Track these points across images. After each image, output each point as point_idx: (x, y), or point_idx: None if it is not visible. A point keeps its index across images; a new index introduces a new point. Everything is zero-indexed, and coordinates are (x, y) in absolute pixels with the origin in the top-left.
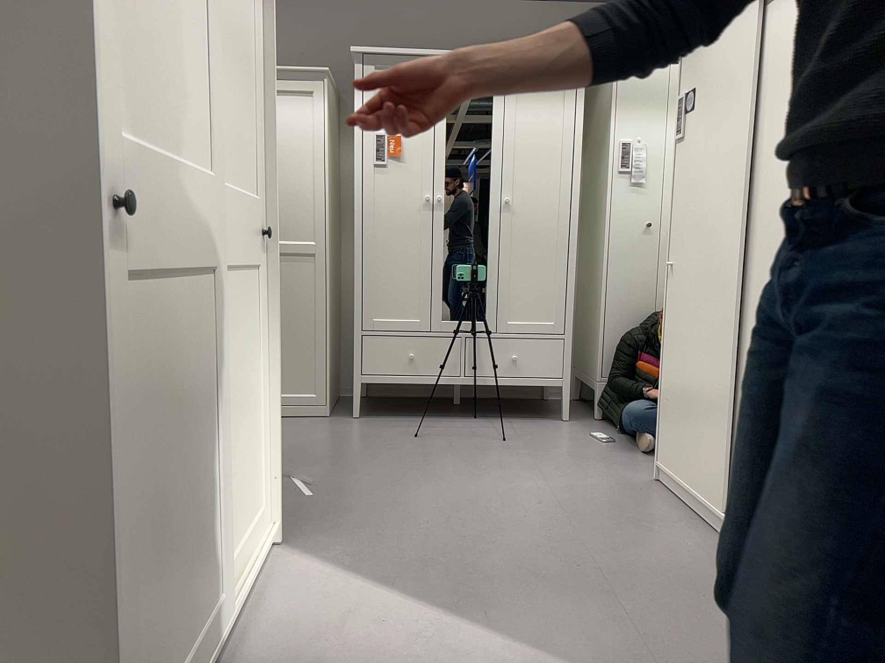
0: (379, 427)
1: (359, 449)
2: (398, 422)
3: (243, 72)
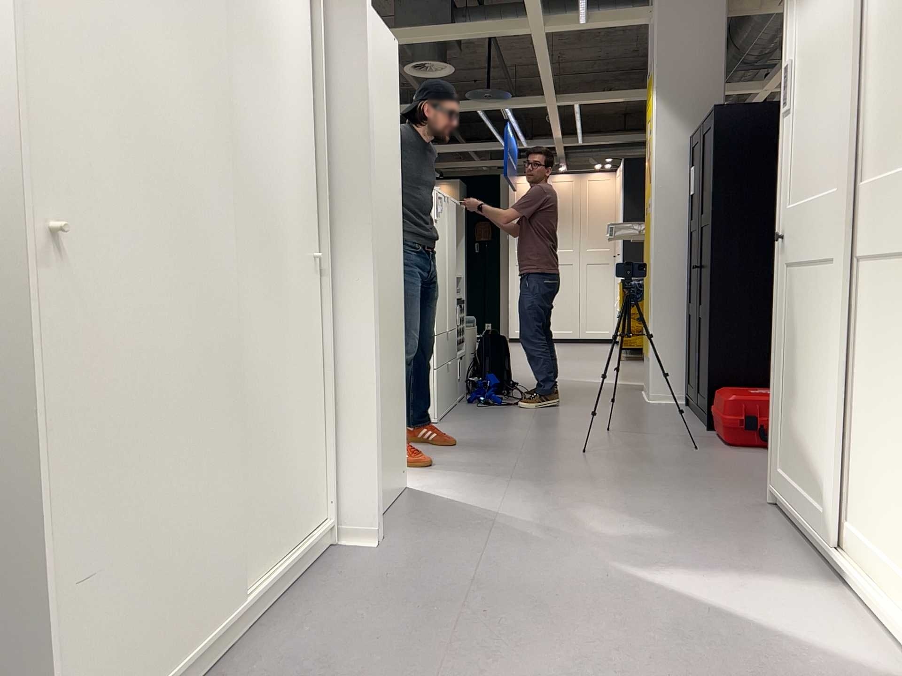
0: None
1: None
2: None
3: None
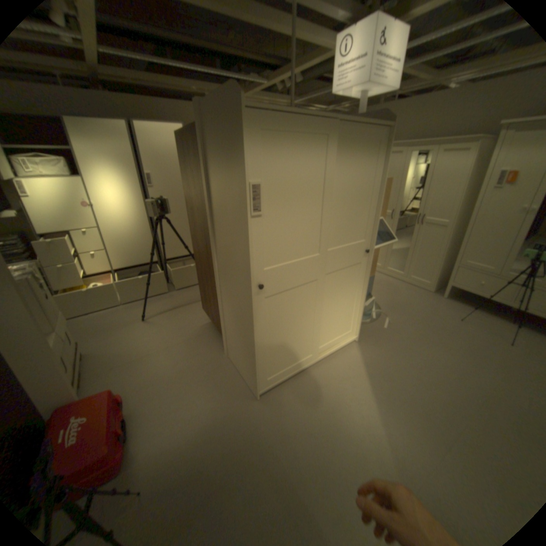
0: (451, 307)
1: (429, 315)
2: (465, 308)
3: (363, 200)
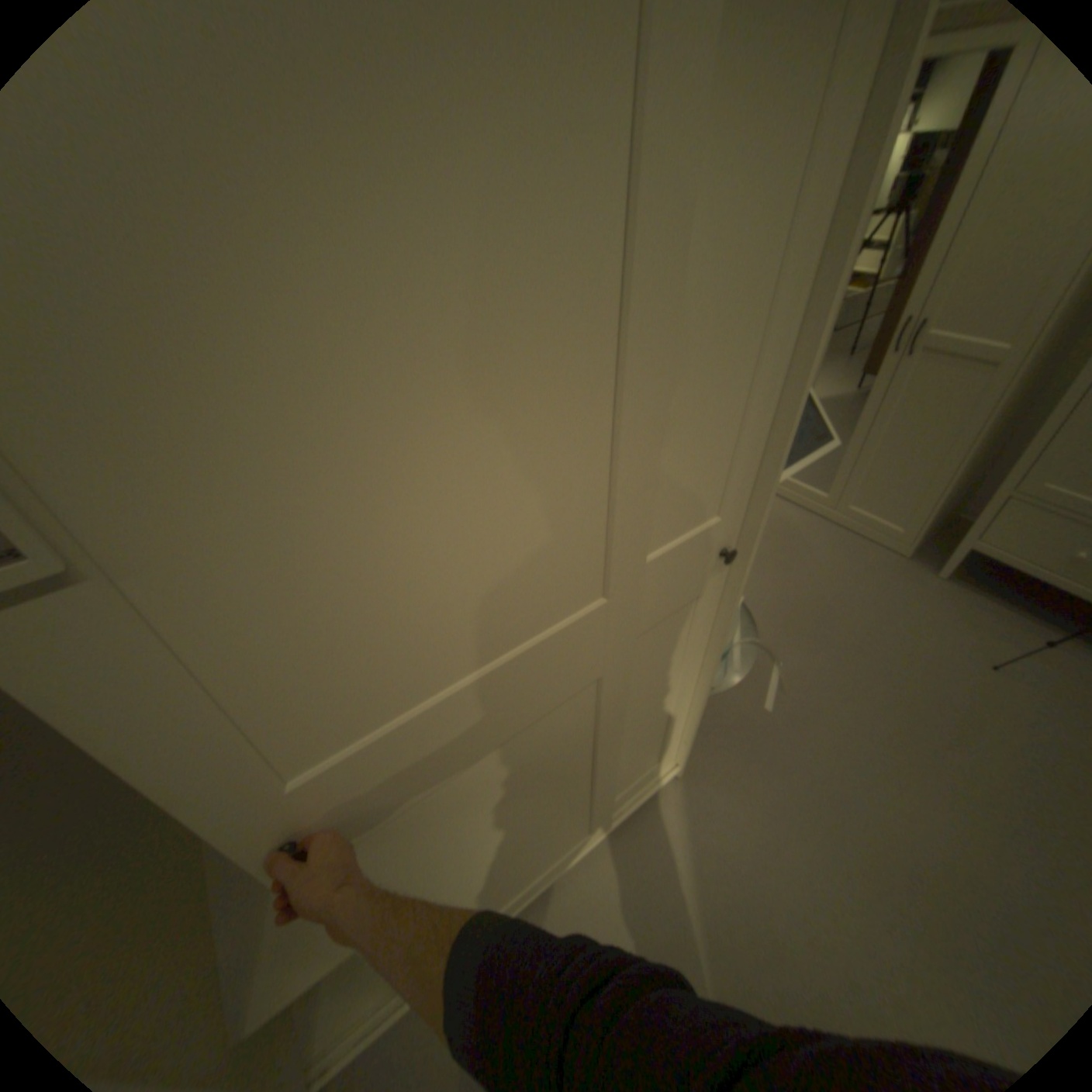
0: (962, 611)
1: (898, 647)
2: (1002, 614)
3: (719, 334)
